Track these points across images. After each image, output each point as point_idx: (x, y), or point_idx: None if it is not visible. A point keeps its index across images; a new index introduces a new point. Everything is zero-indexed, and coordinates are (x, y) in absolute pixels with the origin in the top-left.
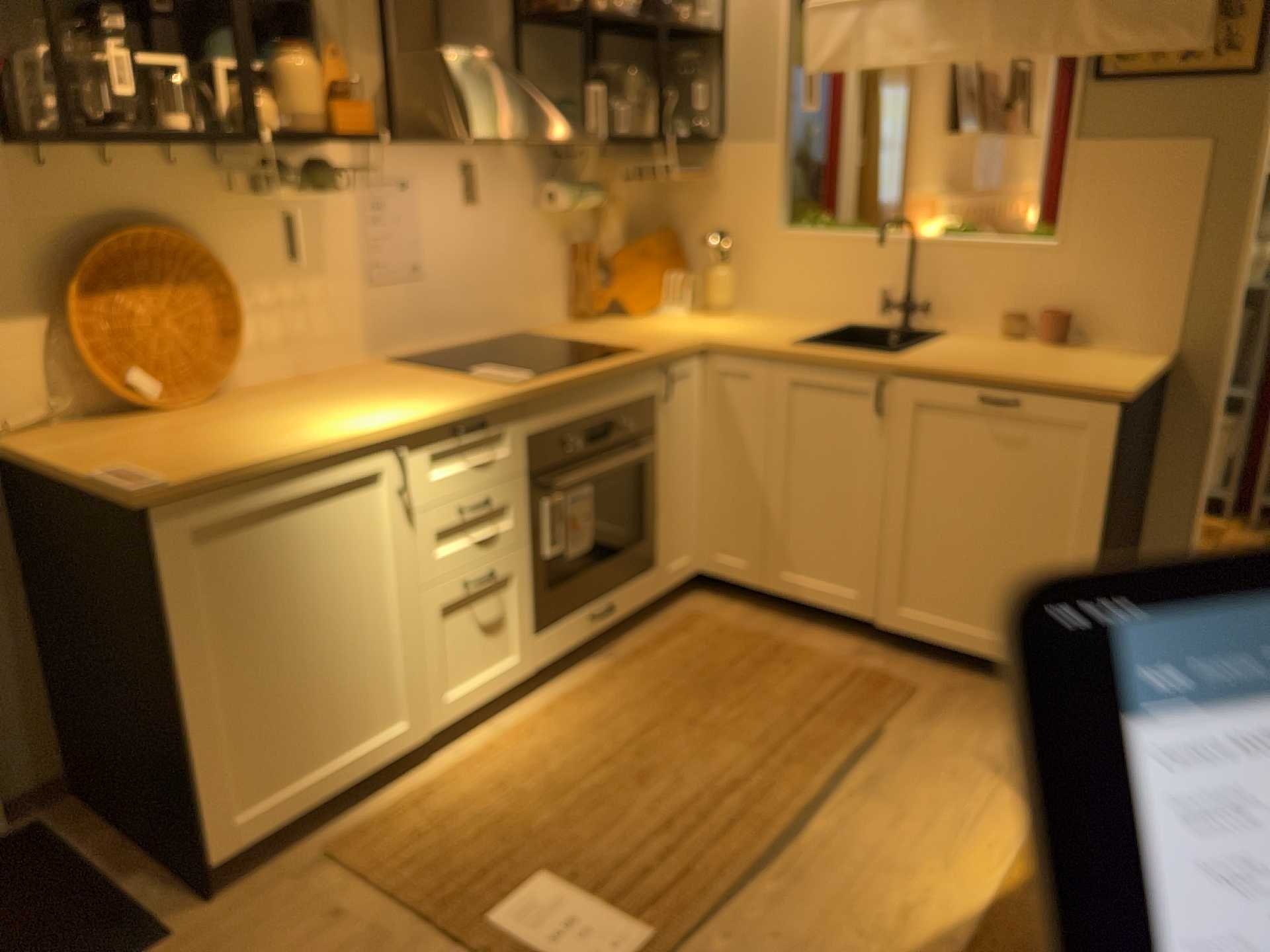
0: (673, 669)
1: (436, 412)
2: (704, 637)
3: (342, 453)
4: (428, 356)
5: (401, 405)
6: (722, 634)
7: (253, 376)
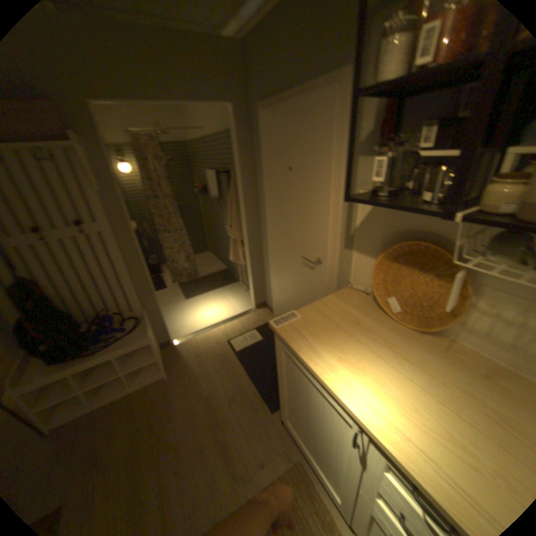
0: None
1: (400, 457)
2: None
3: (331, 392)
4: None
5: (420, 431)
6: None
7: (473, 344)
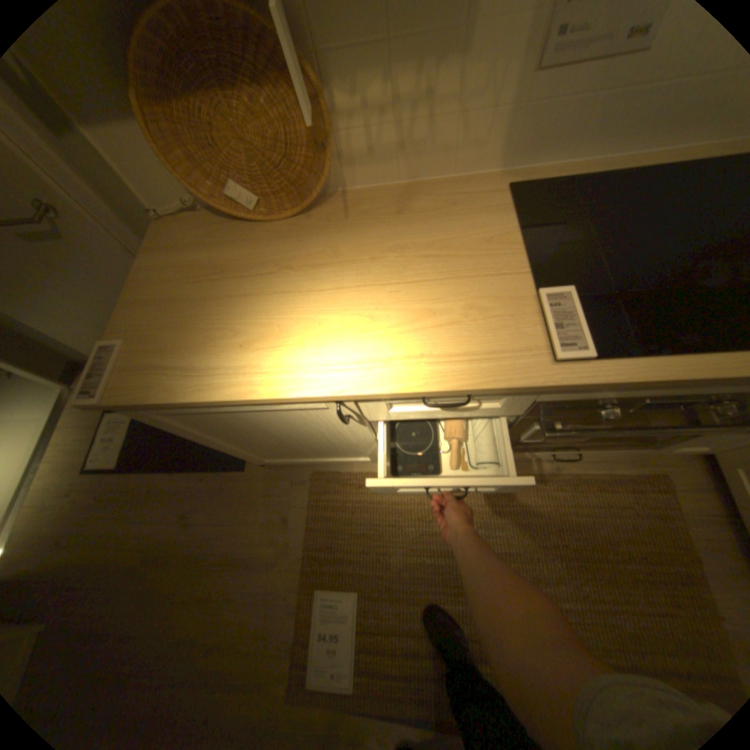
0: (579, 518)
1: (394, 388)
2: (638, 509)
3: (272, 399)
4: (584, 170)
5: (390, 338)
6: (655, 518)
7: (363, 179)
